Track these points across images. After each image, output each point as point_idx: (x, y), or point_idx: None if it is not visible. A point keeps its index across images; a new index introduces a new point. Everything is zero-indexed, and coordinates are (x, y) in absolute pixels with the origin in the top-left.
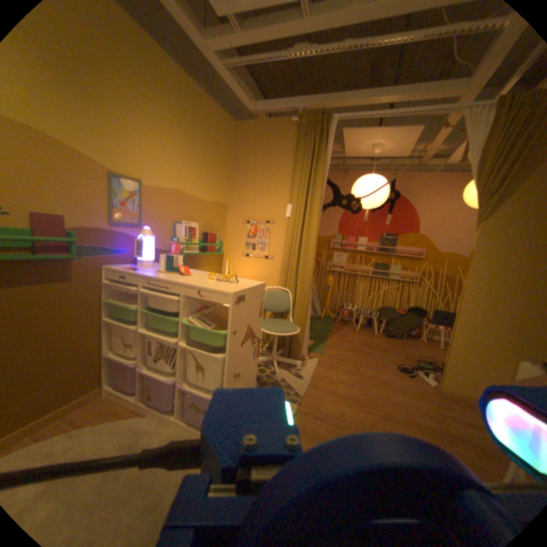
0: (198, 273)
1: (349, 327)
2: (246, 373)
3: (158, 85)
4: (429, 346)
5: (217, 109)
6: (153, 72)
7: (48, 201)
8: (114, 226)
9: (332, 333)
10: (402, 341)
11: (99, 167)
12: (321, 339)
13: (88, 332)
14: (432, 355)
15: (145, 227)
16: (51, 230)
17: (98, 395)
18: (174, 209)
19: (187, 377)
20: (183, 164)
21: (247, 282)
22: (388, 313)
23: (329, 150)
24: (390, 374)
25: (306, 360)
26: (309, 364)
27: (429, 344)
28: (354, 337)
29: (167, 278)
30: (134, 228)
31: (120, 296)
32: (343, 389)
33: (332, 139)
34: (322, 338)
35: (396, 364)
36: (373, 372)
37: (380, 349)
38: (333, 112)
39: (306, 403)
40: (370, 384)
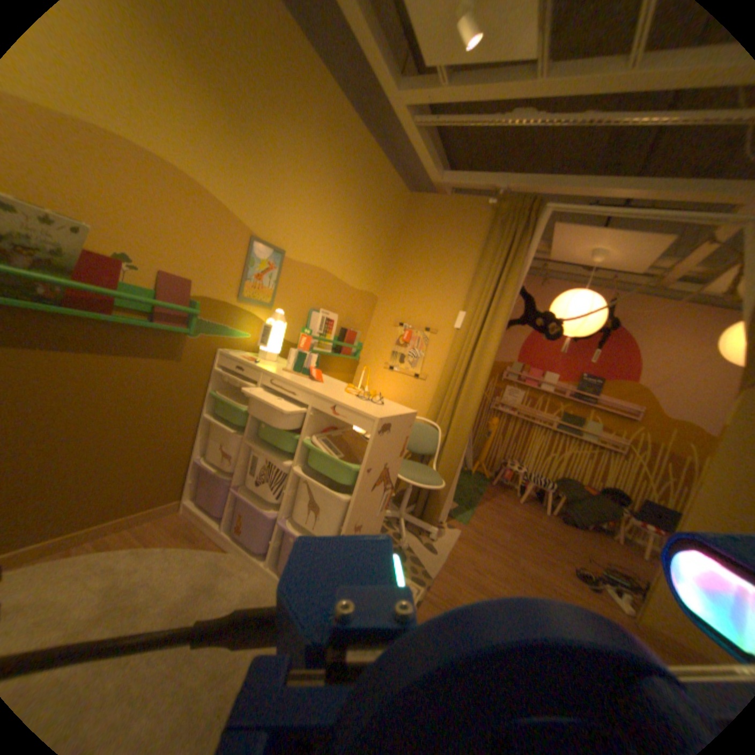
0: (331, 381)
1: (510, 496)
2: (369, 528)
3: (331, 139)
4: (628, 552)
5: (391, 175)
6: (328, 123)
7: (181, 261)
8: (242, 303)
9: (484, 499)
10: (586, 534)
11: (243, 229)
12: (469, 504)
13: (184, 428)
14: (630, 566)
15: (276, 310)
16: (176, 296)
17: (176, 511)
18: (314, 292)
19: (292, 515)
20: (338, 238)
21: (394, 407)
22: (572, 488)
23: (532, 249)
24: (563, 578)
25: (445, 529)
26: (448, 535)
27: (627, 548)
28: (516, 513)
29: (295, 380)
30: (263, 309)
31: (229, 390)
32: (492, 583)
33: (540, 236)
34: (470, 502)
35: (574, 566)
36: (539, 571)
37: (552, 538)
38: (548, 200)
39: (437, 591)
40: (533, 586)
